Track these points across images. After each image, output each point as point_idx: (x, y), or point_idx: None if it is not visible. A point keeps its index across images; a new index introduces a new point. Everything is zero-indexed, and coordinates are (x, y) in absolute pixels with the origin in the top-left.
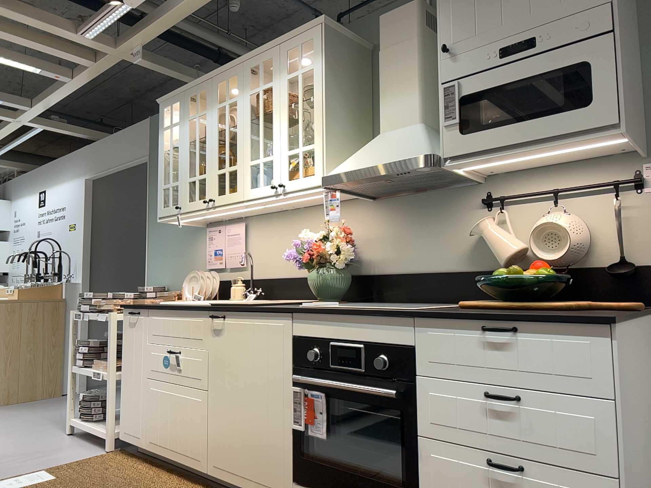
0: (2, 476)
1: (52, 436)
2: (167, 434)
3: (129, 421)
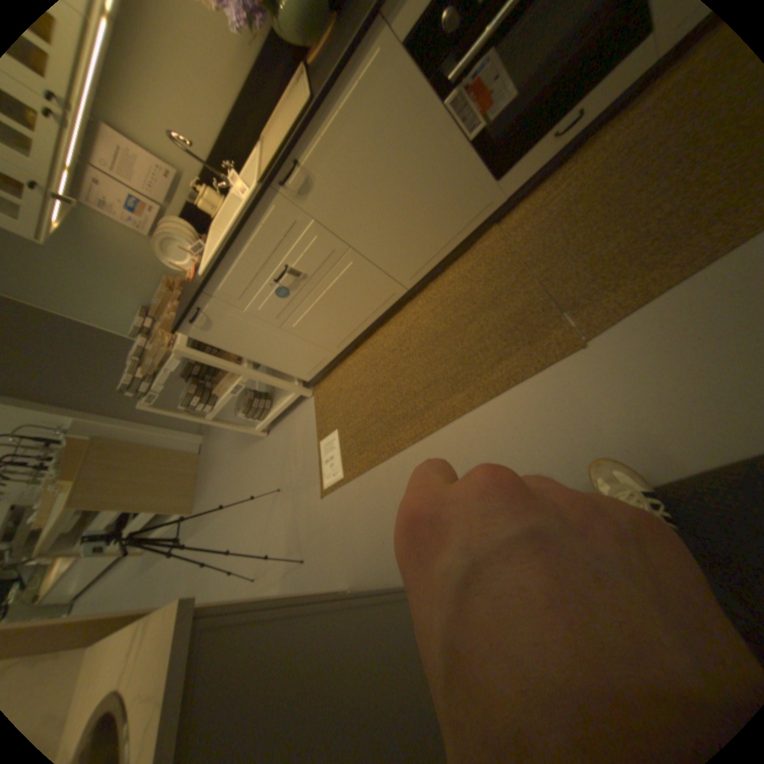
0: (313, 475)
1: (265, 448)
2: (348, 321)
3: (305, 364)
